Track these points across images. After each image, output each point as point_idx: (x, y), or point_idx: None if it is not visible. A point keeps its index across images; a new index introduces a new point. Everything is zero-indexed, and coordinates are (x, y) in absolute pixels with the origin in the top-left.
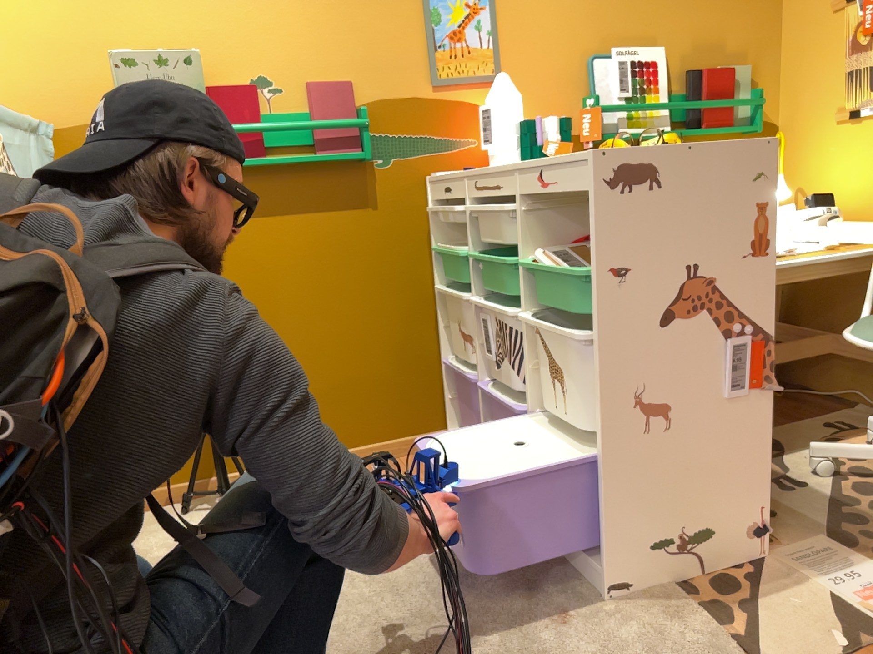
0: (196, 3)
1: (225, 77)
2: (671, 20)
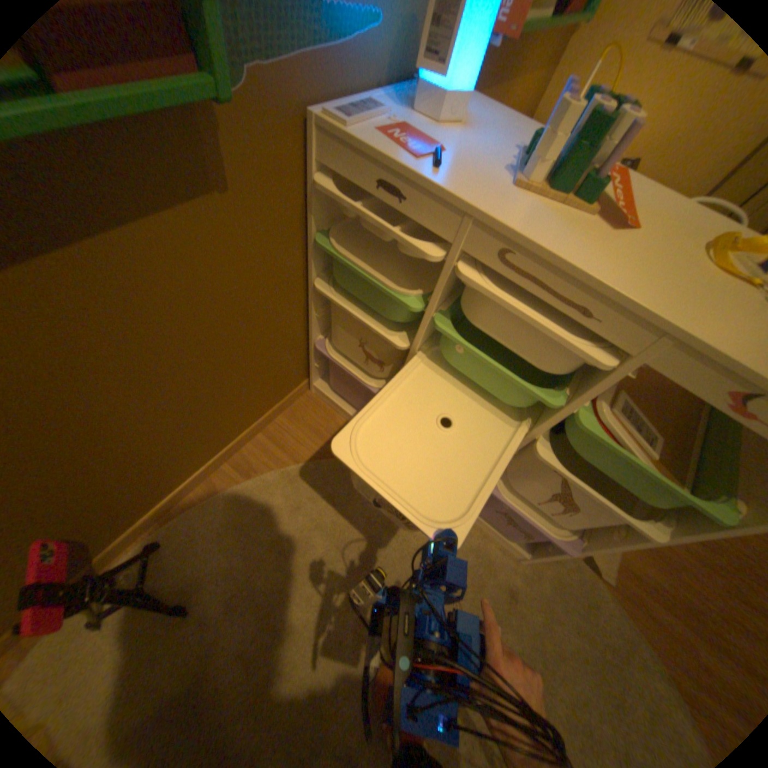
0: None
1: None
2: None
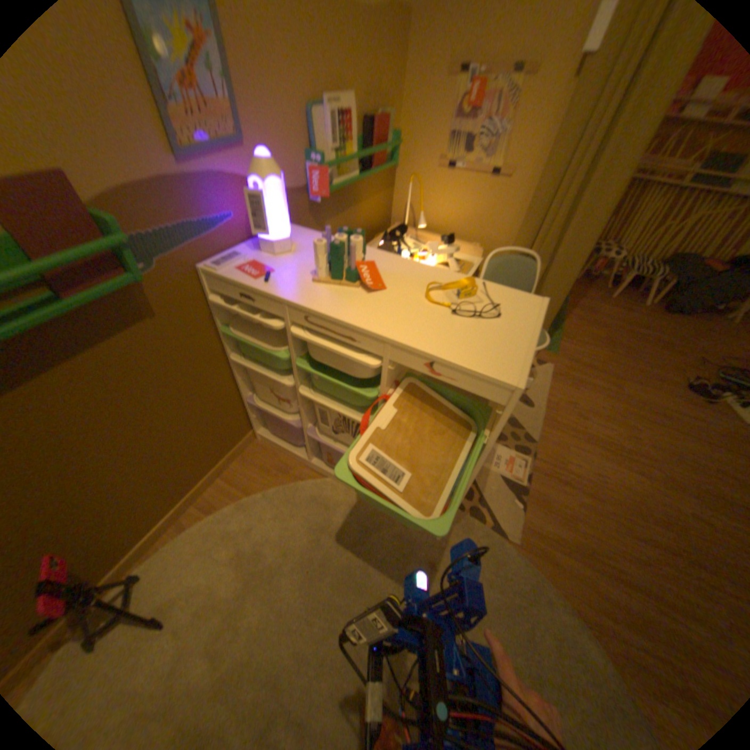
0: None
1: None
2: (356, 58)
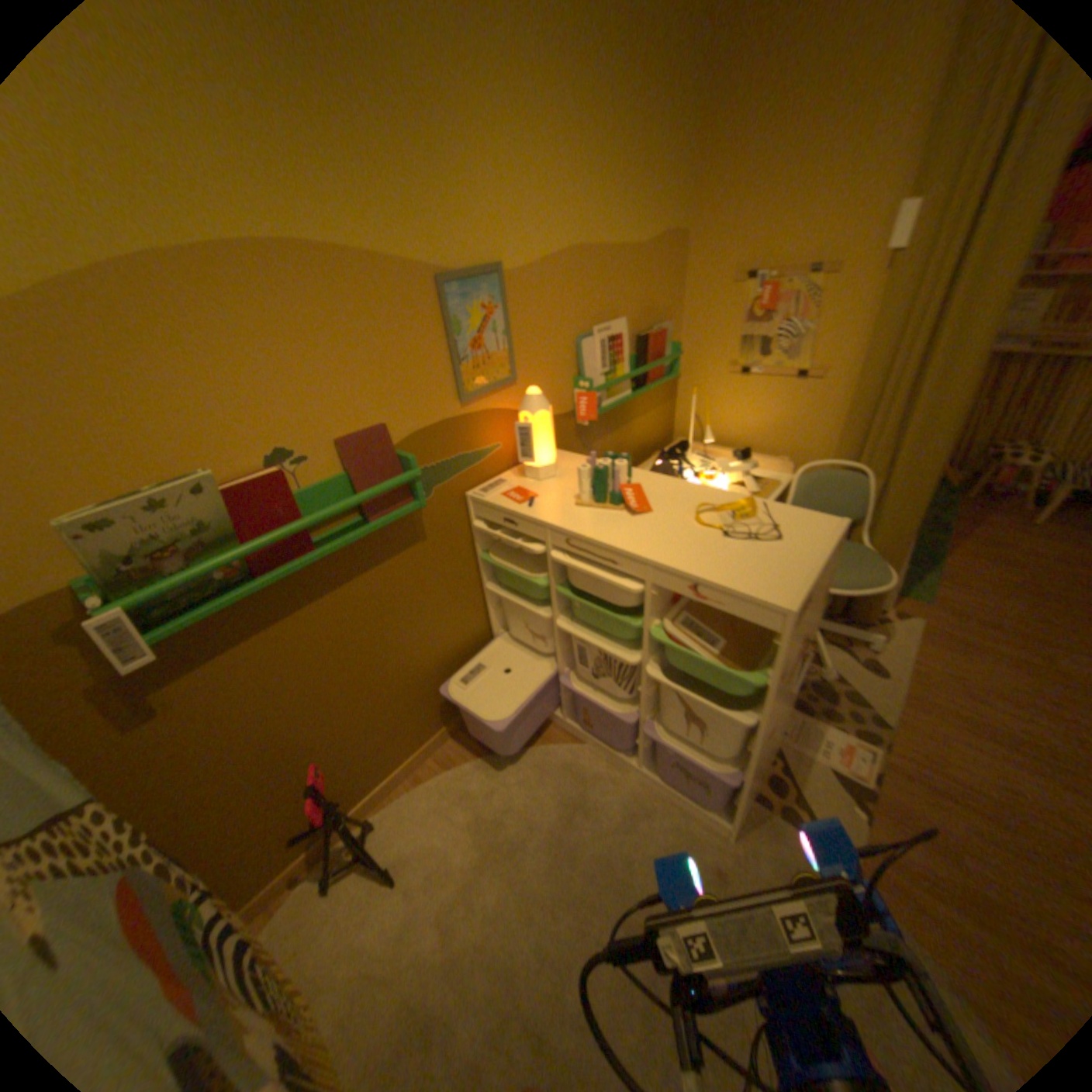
0: (149, 369)
1: (228, 464)
2: (628, 289)
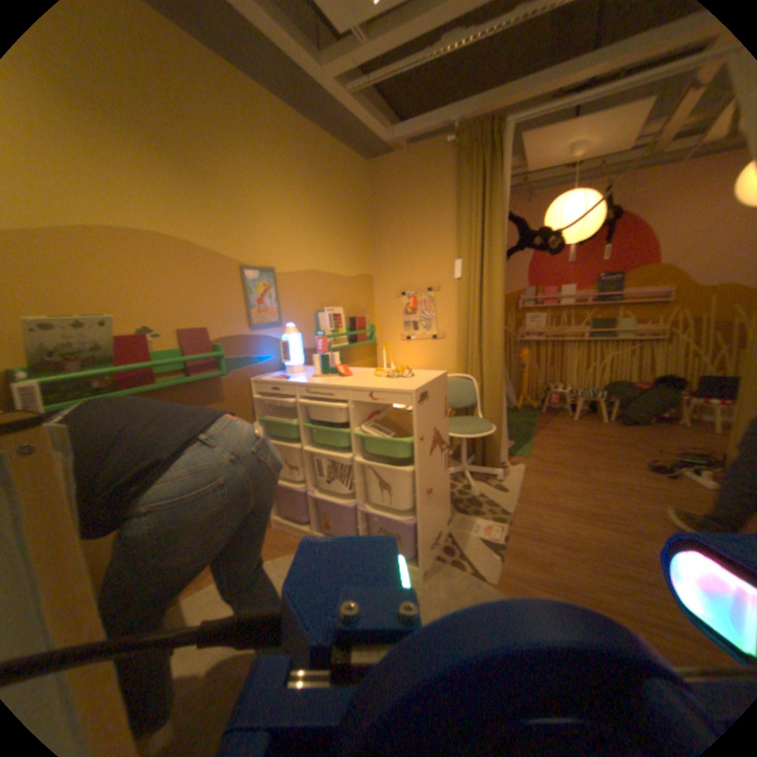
0: (89, 273)
1: (117, 328)
2: (342, 295)
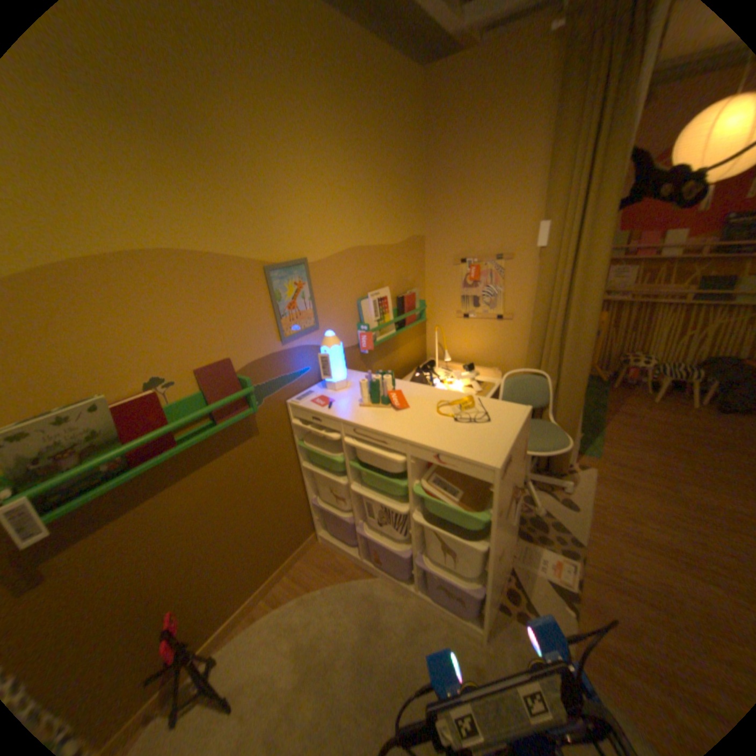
0: (65, 331)
1: (117, 390)
2: (389, 270)
